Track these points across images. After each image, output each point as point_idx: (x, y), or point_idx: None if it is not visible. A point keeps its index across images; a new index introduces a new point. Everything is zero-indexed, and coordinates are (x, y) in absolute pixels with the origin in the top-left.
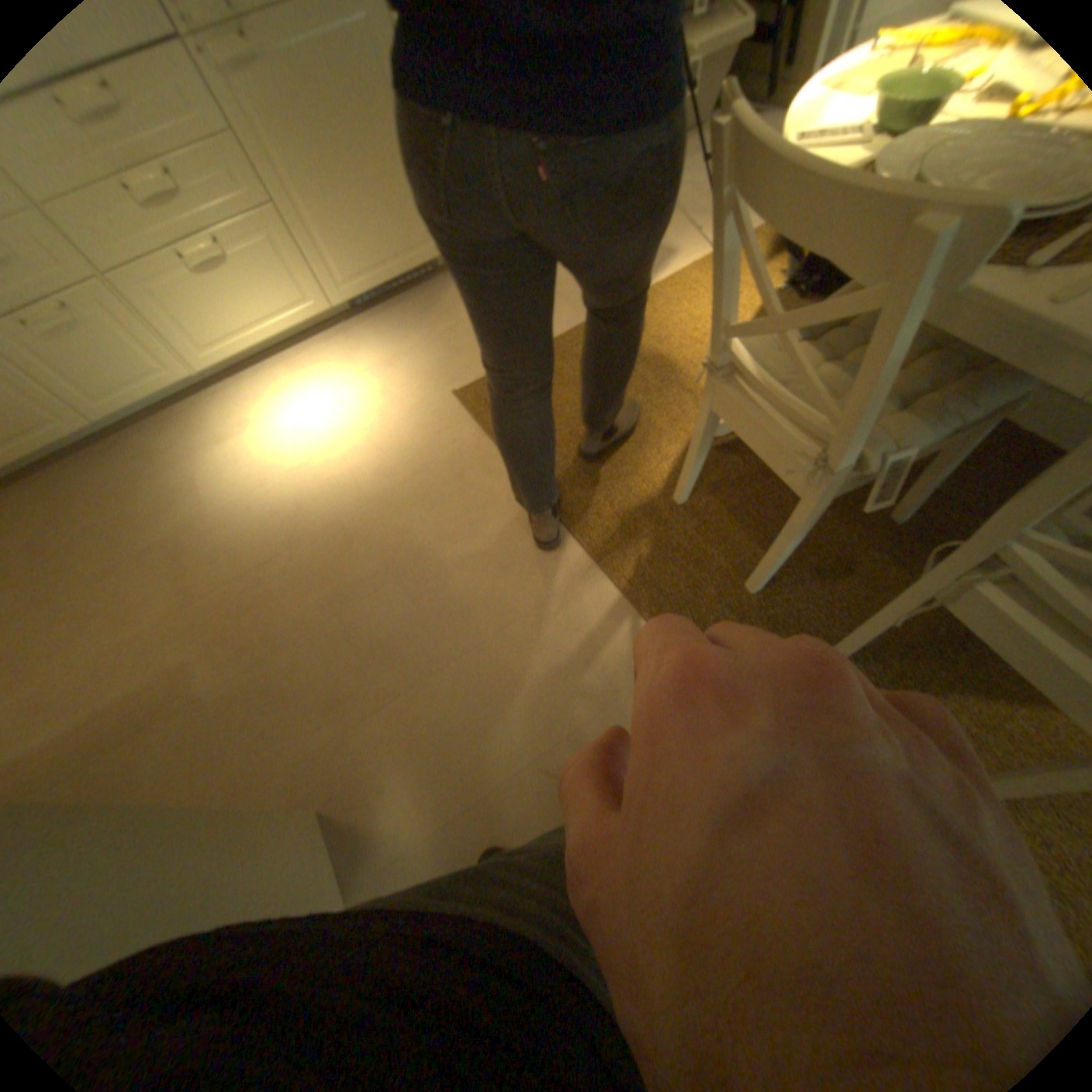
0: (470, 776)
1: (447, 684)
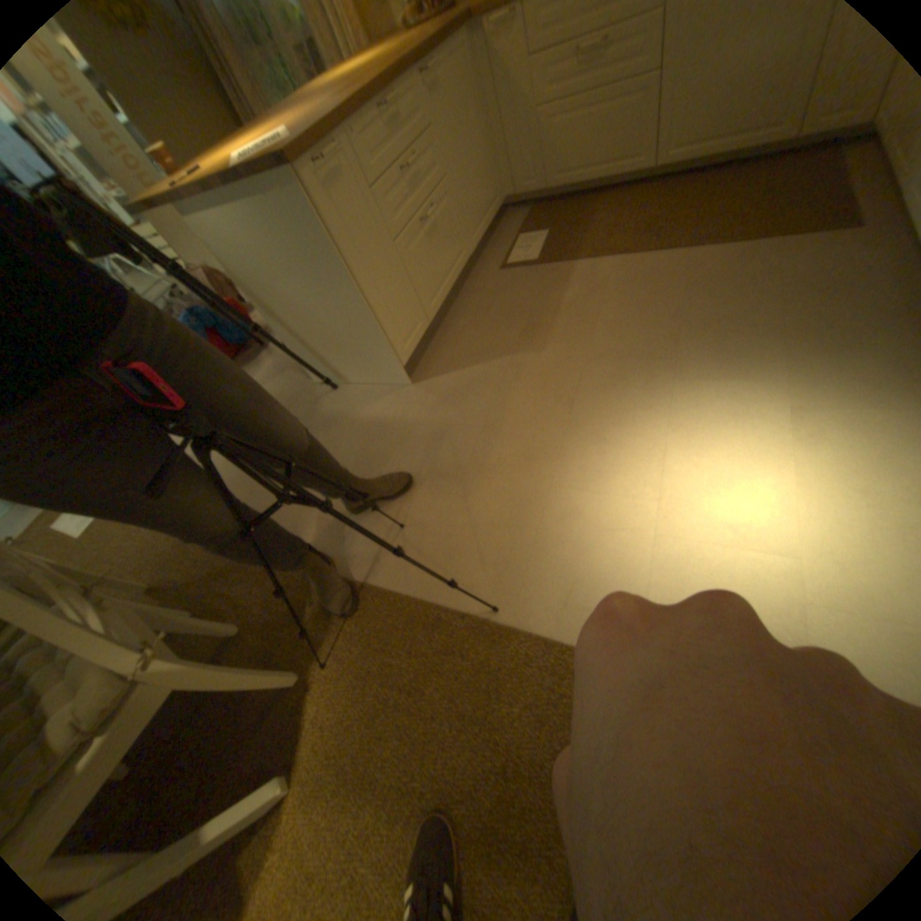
0: (353, 440)
1: (388, 454)
